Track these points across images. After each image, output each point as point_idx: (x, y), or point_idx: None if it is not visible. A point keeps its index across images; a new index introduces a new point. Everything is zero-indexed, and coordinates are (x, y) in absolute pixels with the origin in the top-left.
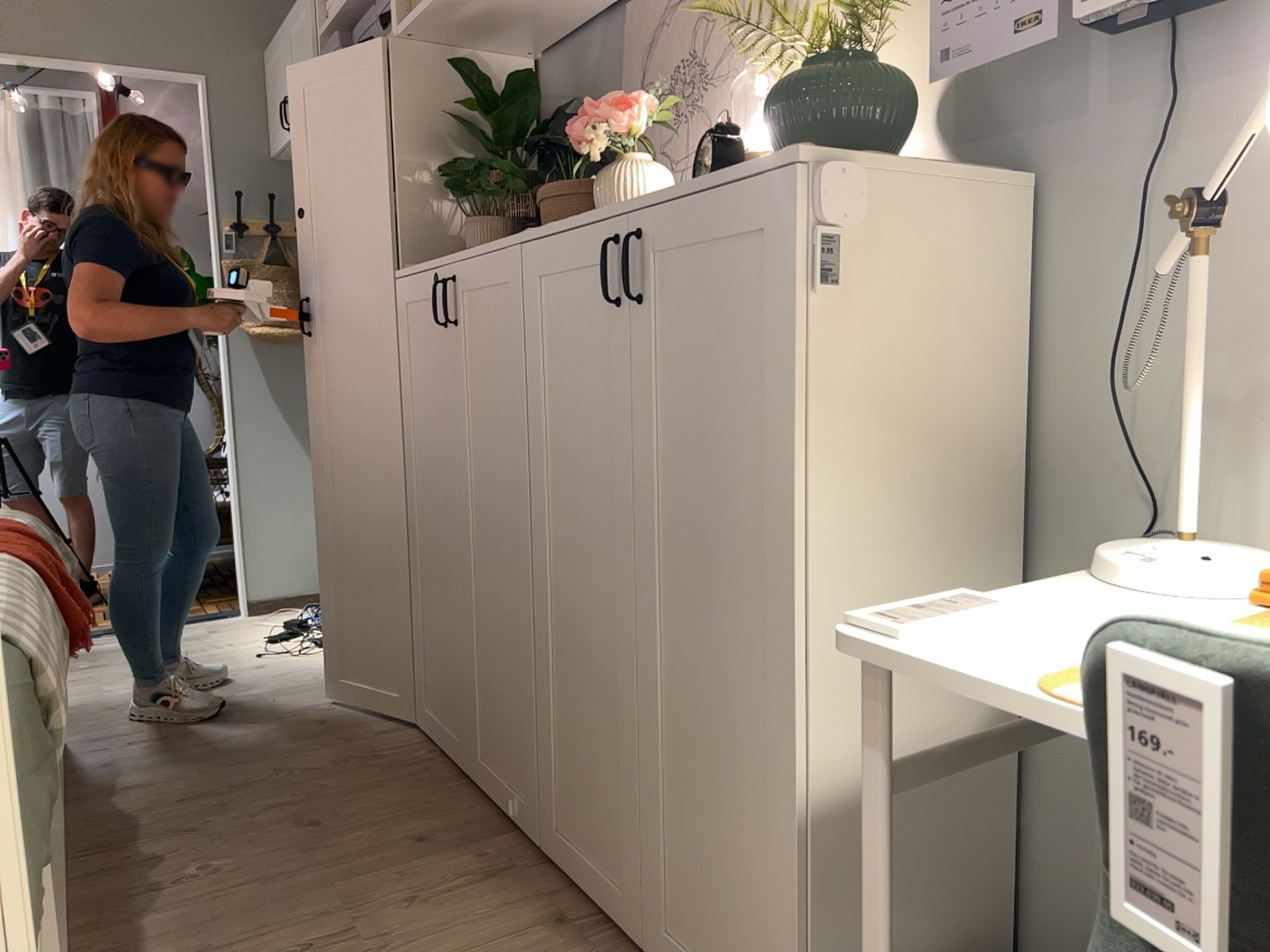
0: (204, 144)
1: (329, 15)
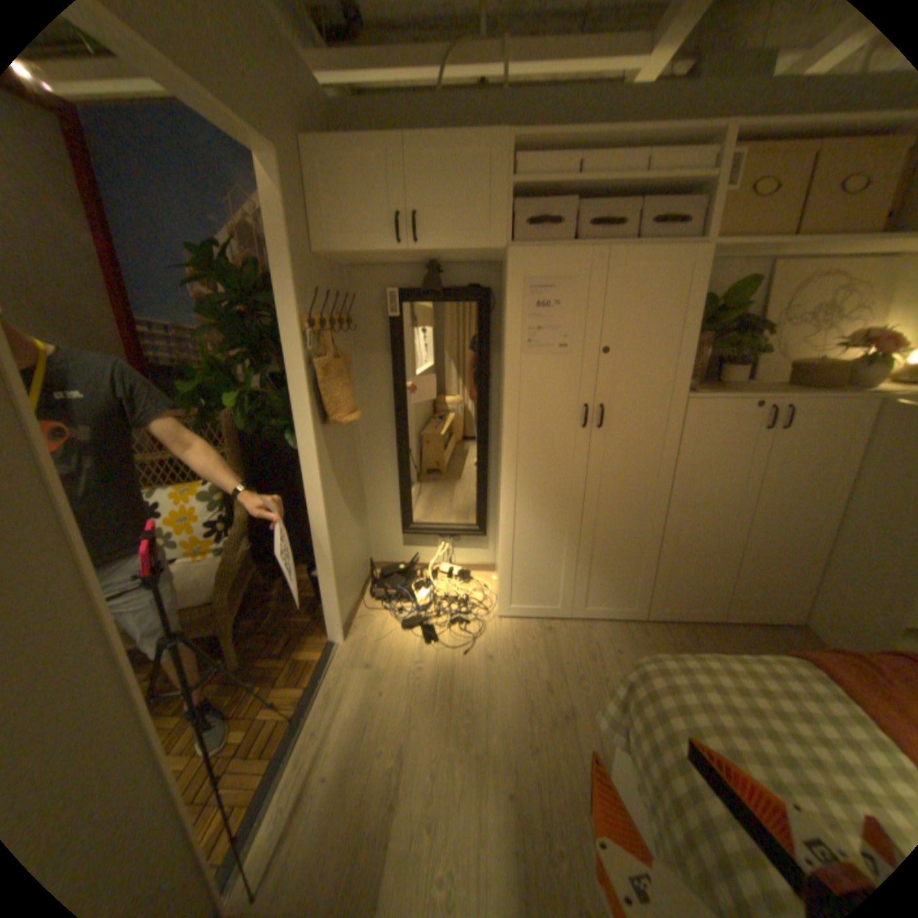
0: (276, 233)
1: (519, 169)
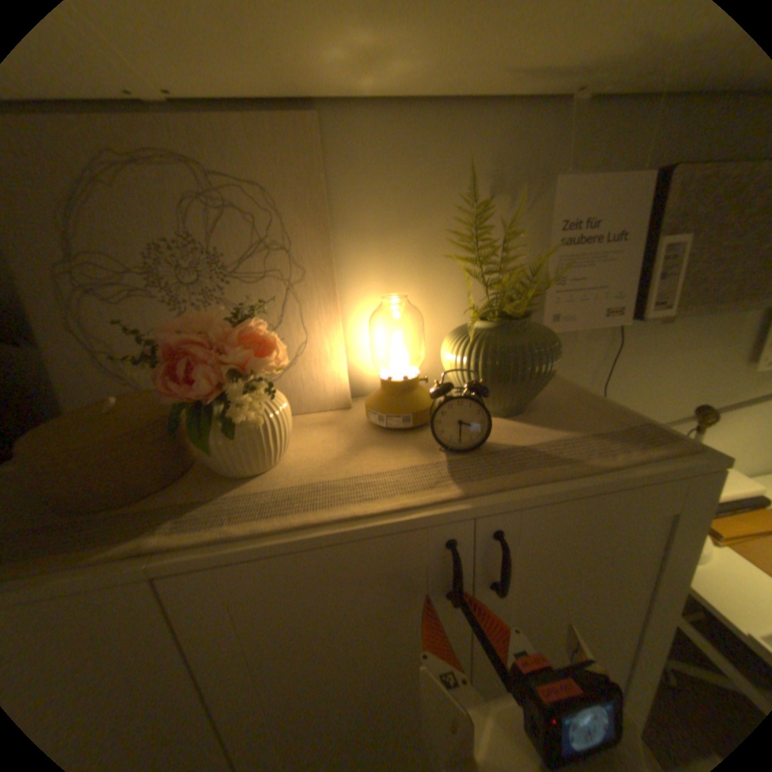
0: None
1: None
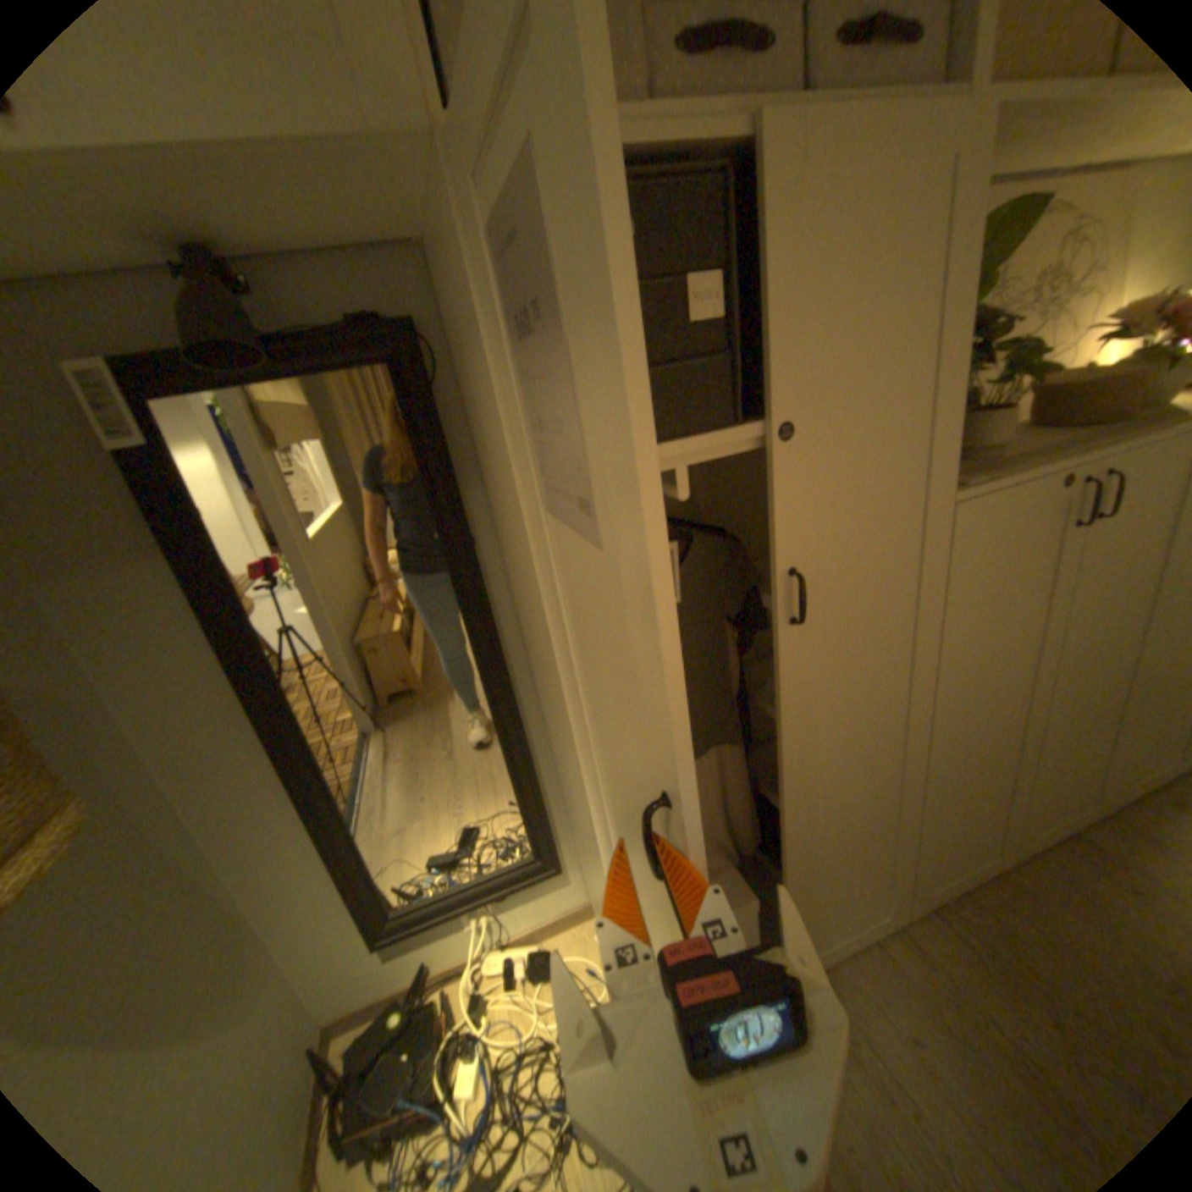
0: None
1: None
